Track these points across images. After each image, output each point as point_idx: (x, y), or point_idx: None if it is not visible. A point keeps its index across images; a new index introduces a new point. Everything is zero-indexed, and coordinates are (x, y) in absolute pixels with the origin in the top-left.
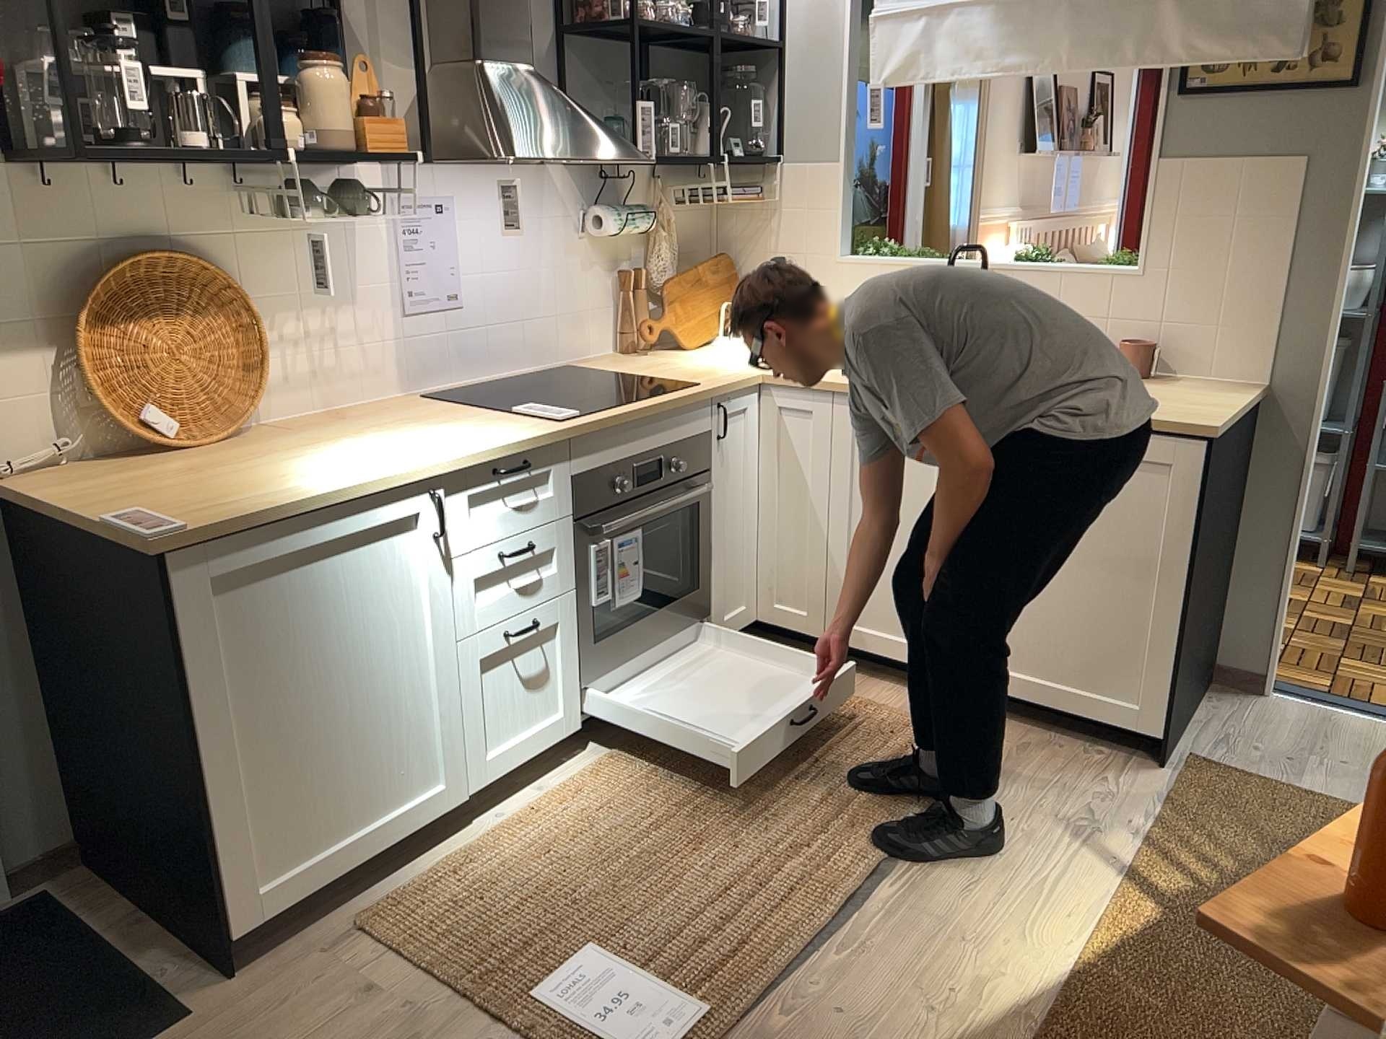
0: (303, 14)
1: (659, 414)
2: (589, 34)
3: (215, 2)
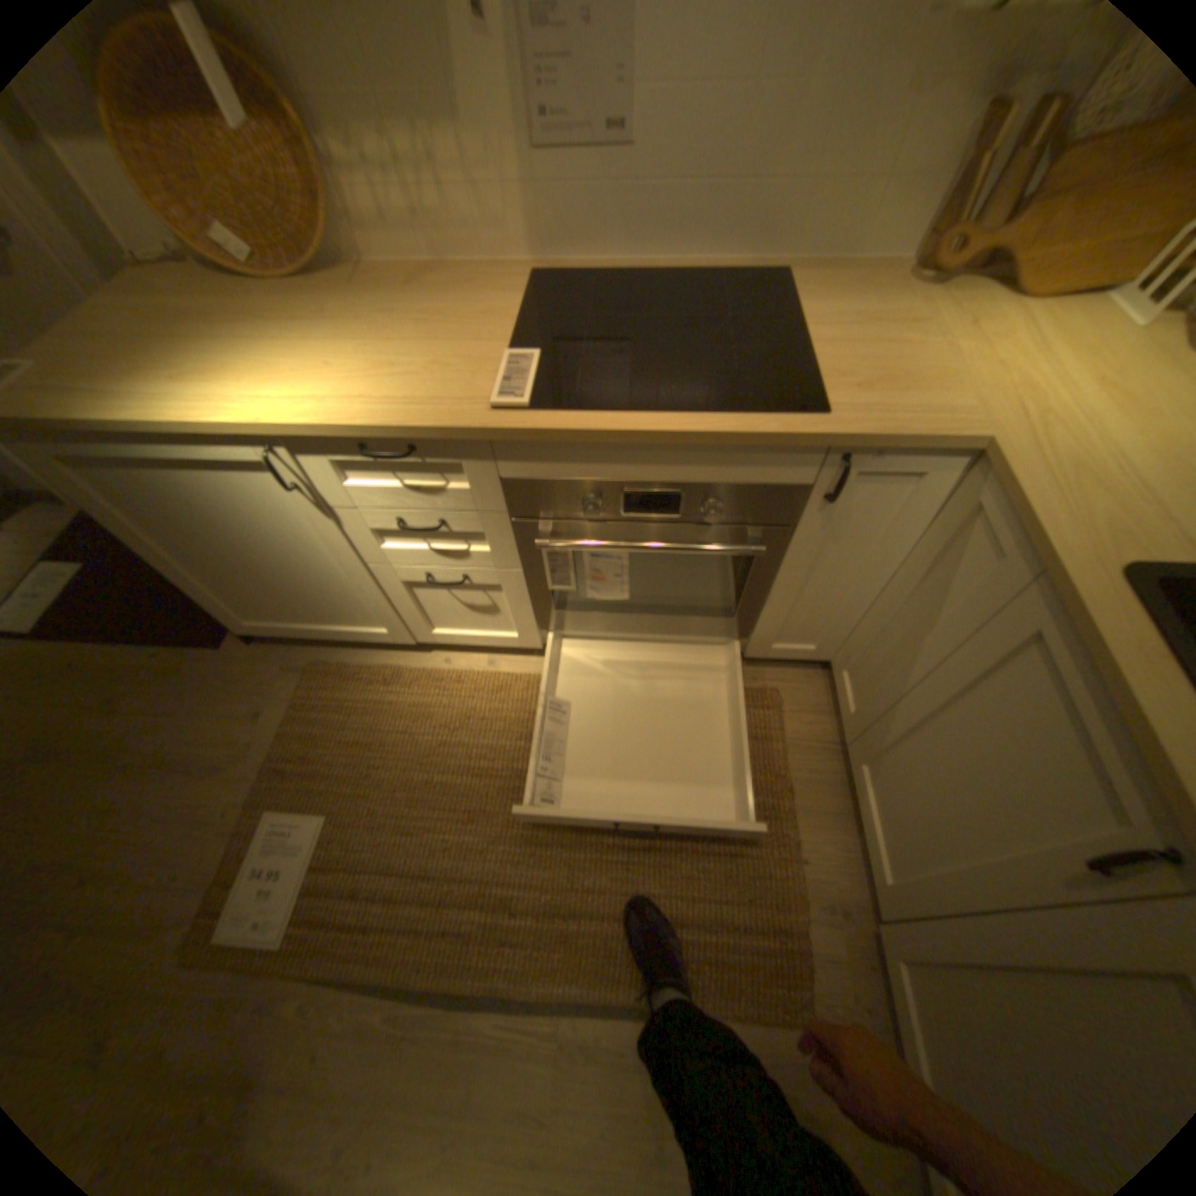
0: None
1: (682, 442)
2: None
3: None
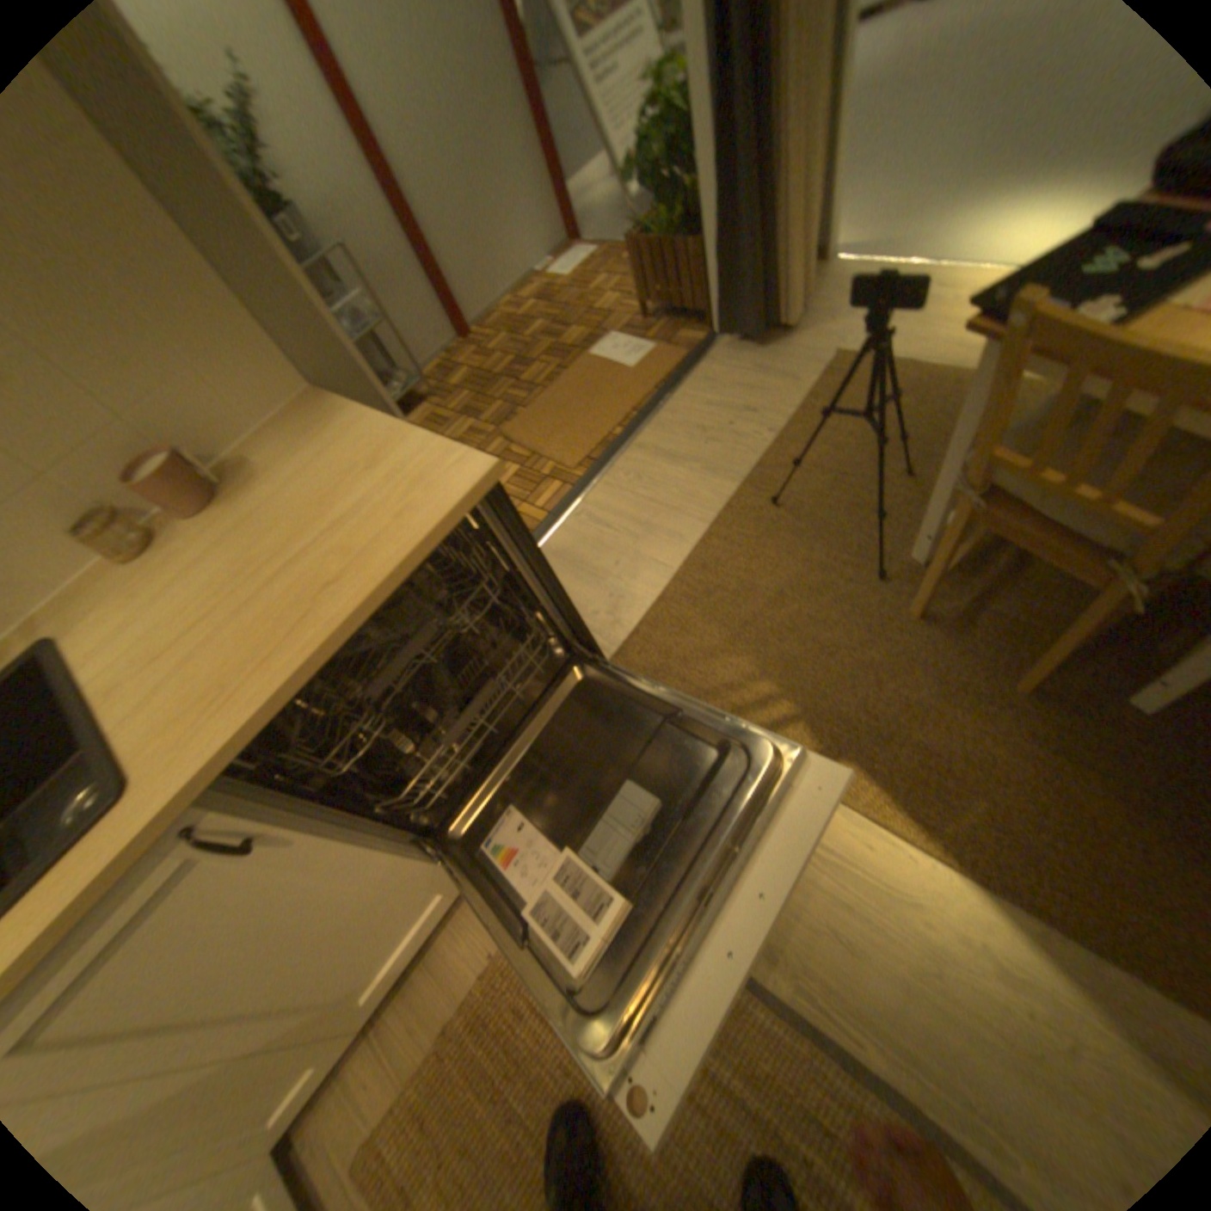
0: None
1: None
2: None
3: None
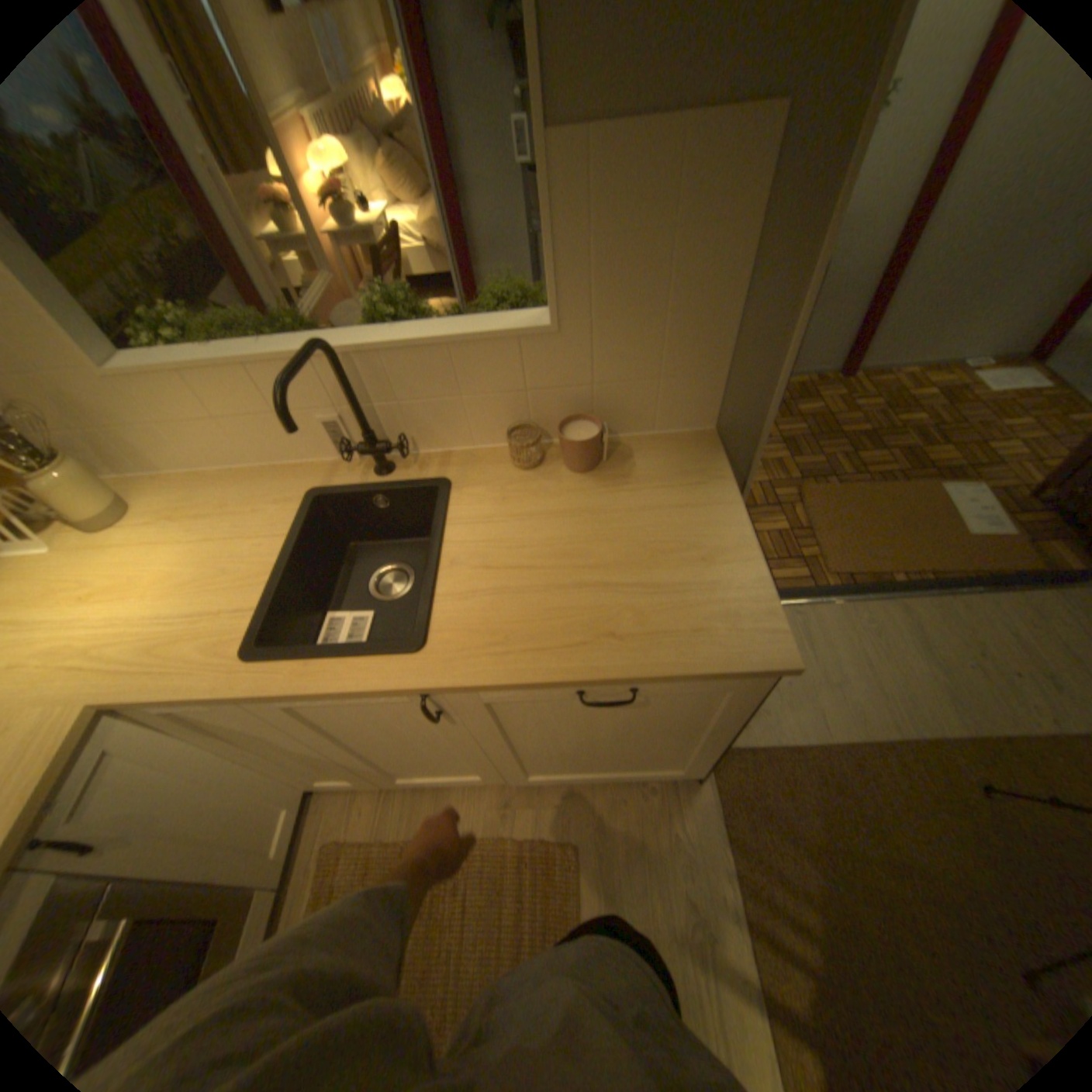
0: None
1: None
2: None
3: None
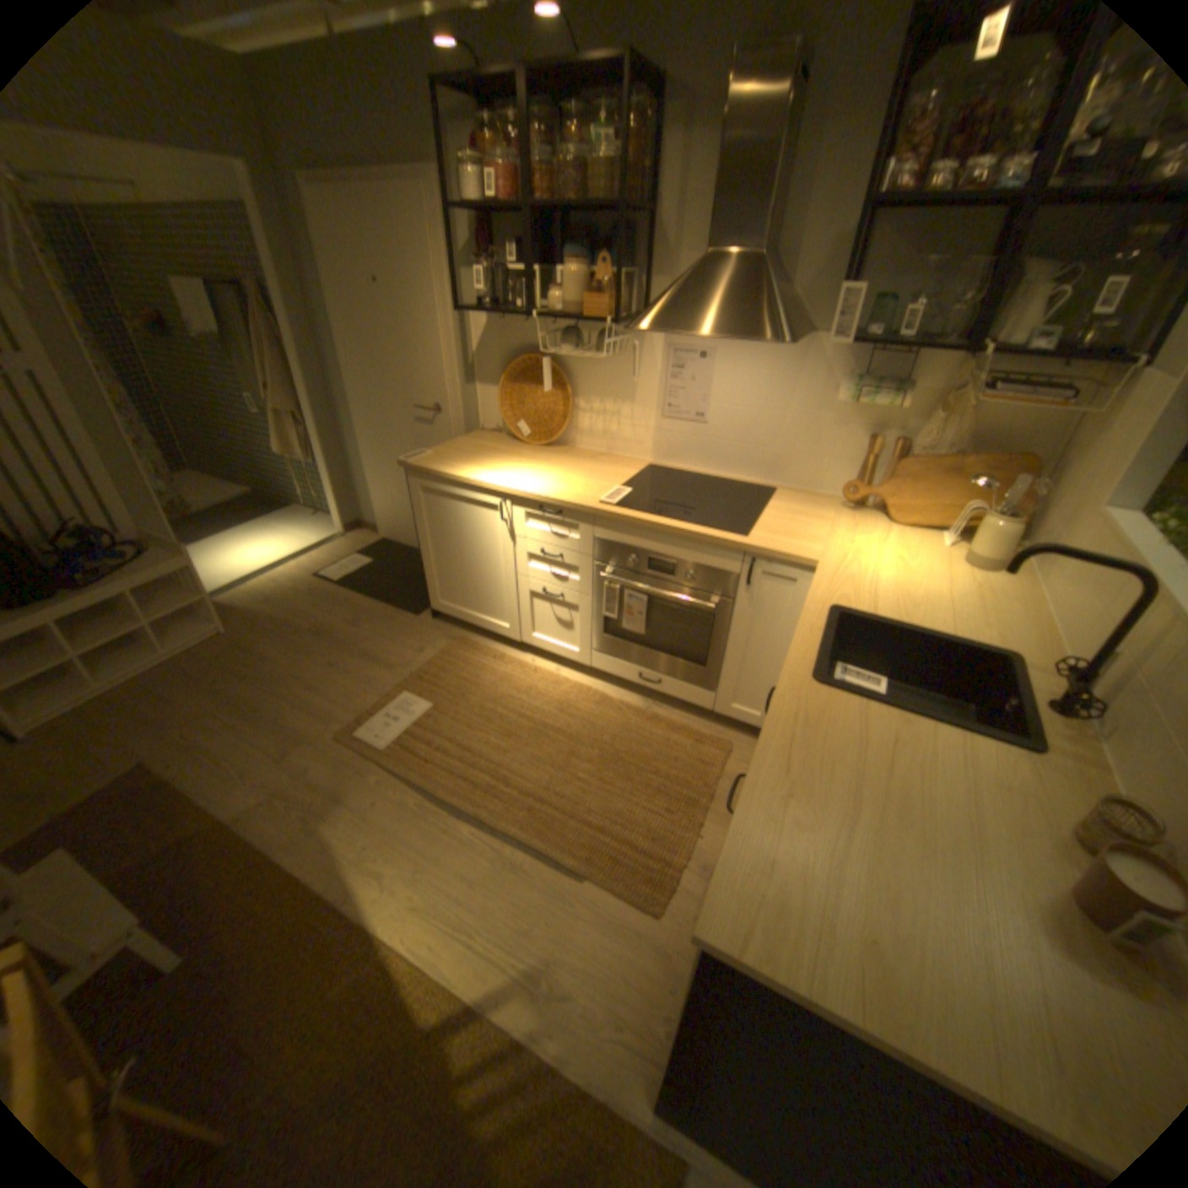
0: (631, 222)
1: (675, 535)
2: (912, 204)
3: (583, 222)
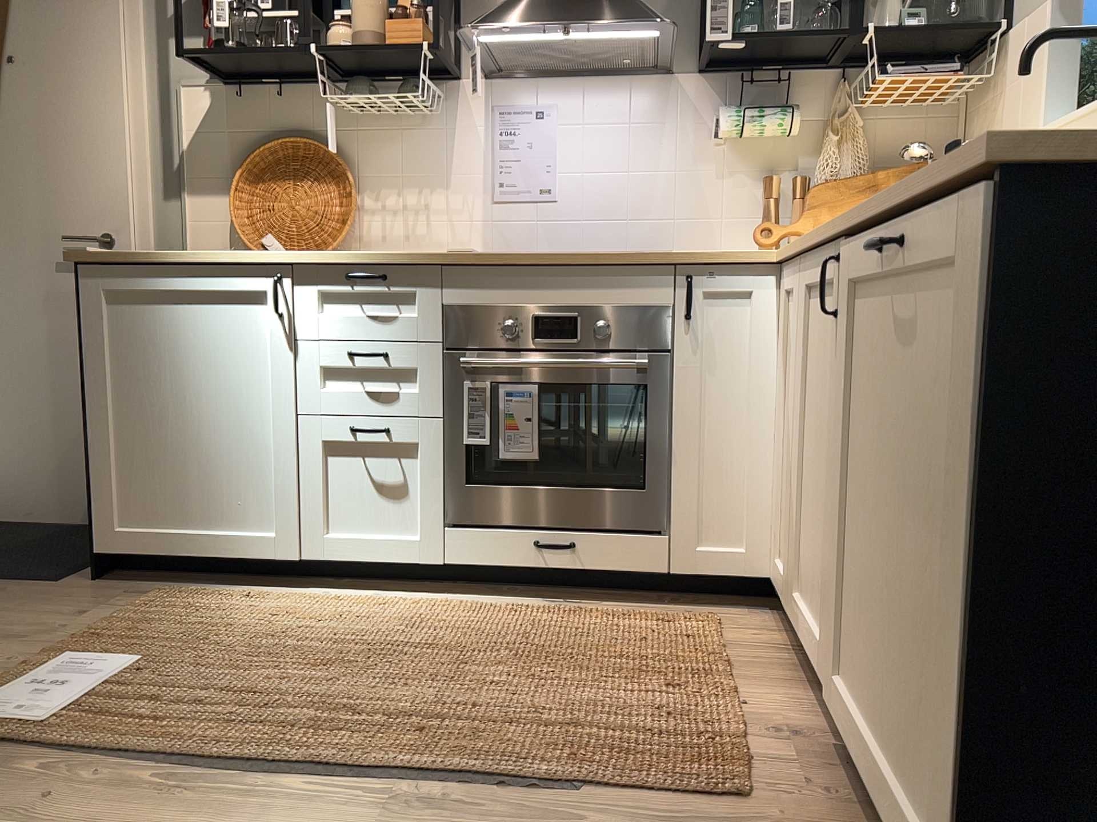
0: None
1: (575, 266)
2: None
3: None
